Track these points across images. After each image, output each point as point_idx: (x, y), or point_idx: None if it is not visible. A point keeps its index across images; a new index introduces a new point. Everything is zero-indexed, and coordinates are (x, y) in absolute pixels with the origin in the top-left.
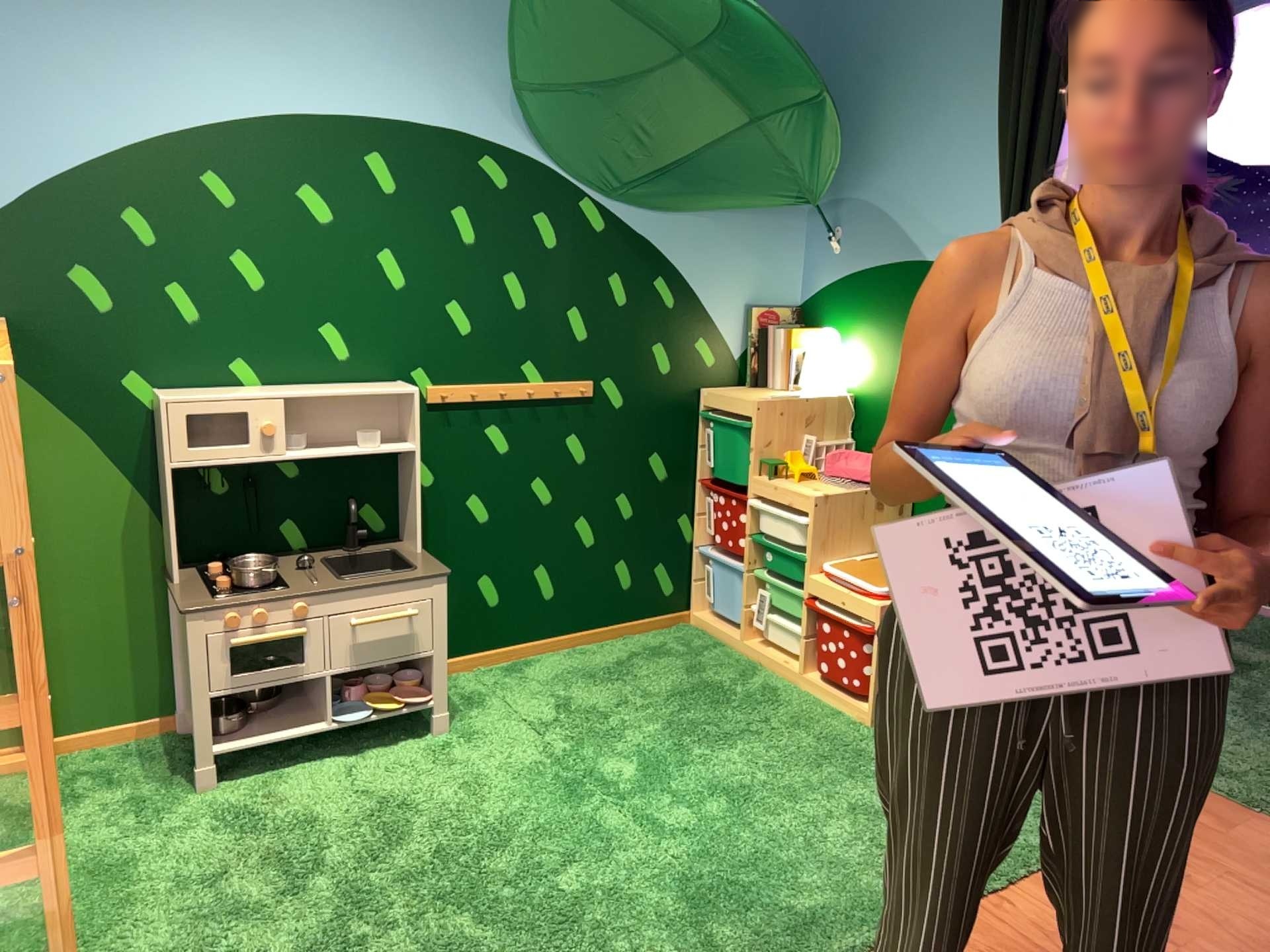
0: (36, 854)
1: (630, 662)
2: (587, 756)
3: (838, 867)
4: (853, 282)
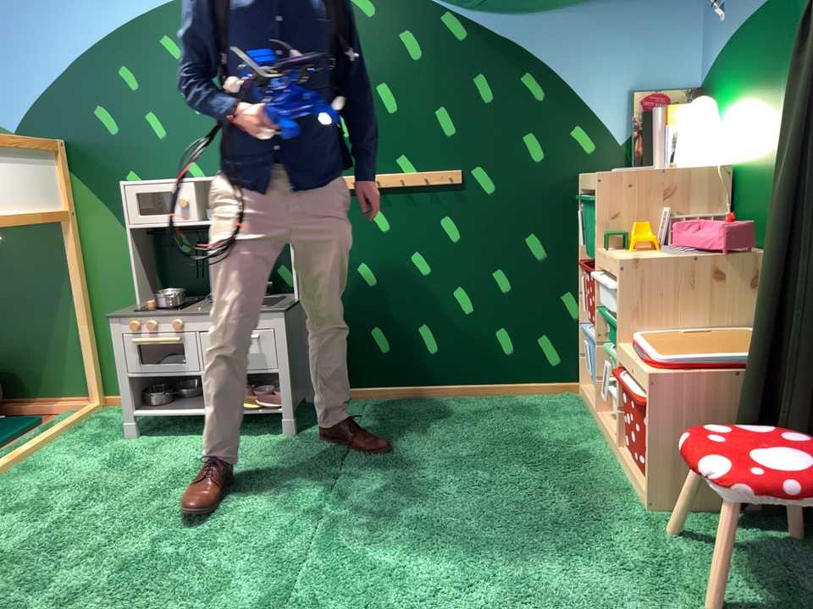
0: None
1: (486, 416)
2: (352, 477)
3: None
4: (736, 38)
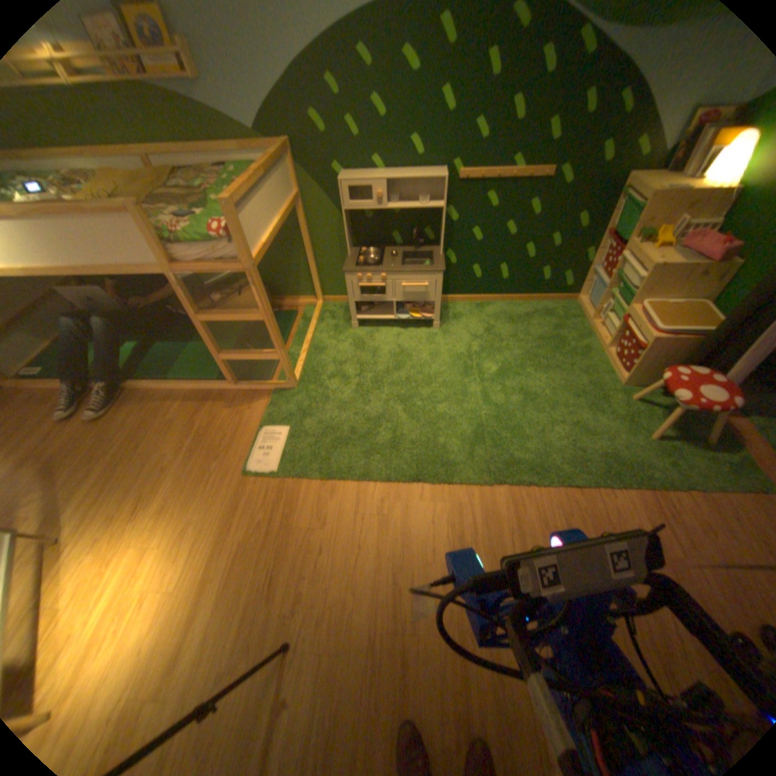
0: (271, 355)
1: (530, 318)
2: (479, 360)
3: (544, 452)
4: None
